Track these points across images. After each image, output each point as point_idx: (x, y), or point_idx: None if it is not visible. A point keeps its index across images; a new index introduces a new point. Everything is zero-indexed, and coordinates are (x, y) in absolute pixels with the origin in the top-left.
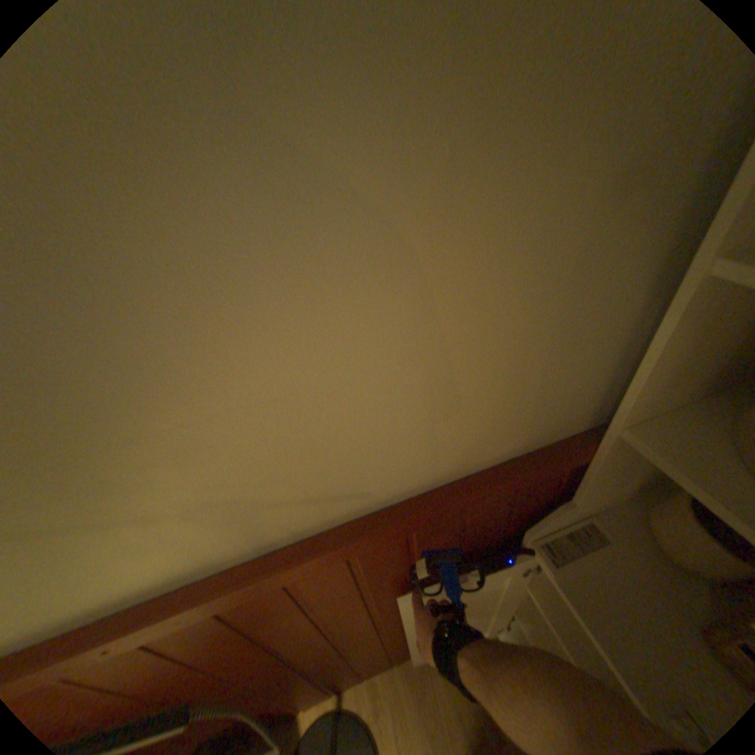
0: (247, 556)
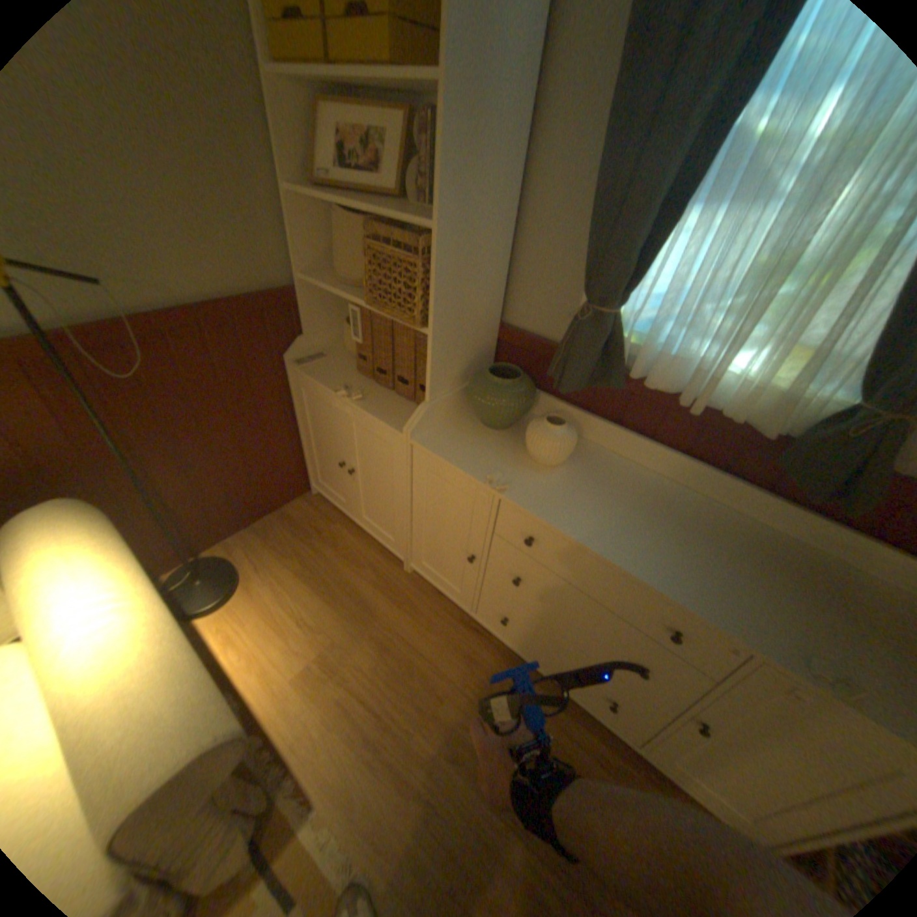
0: (98, 311)
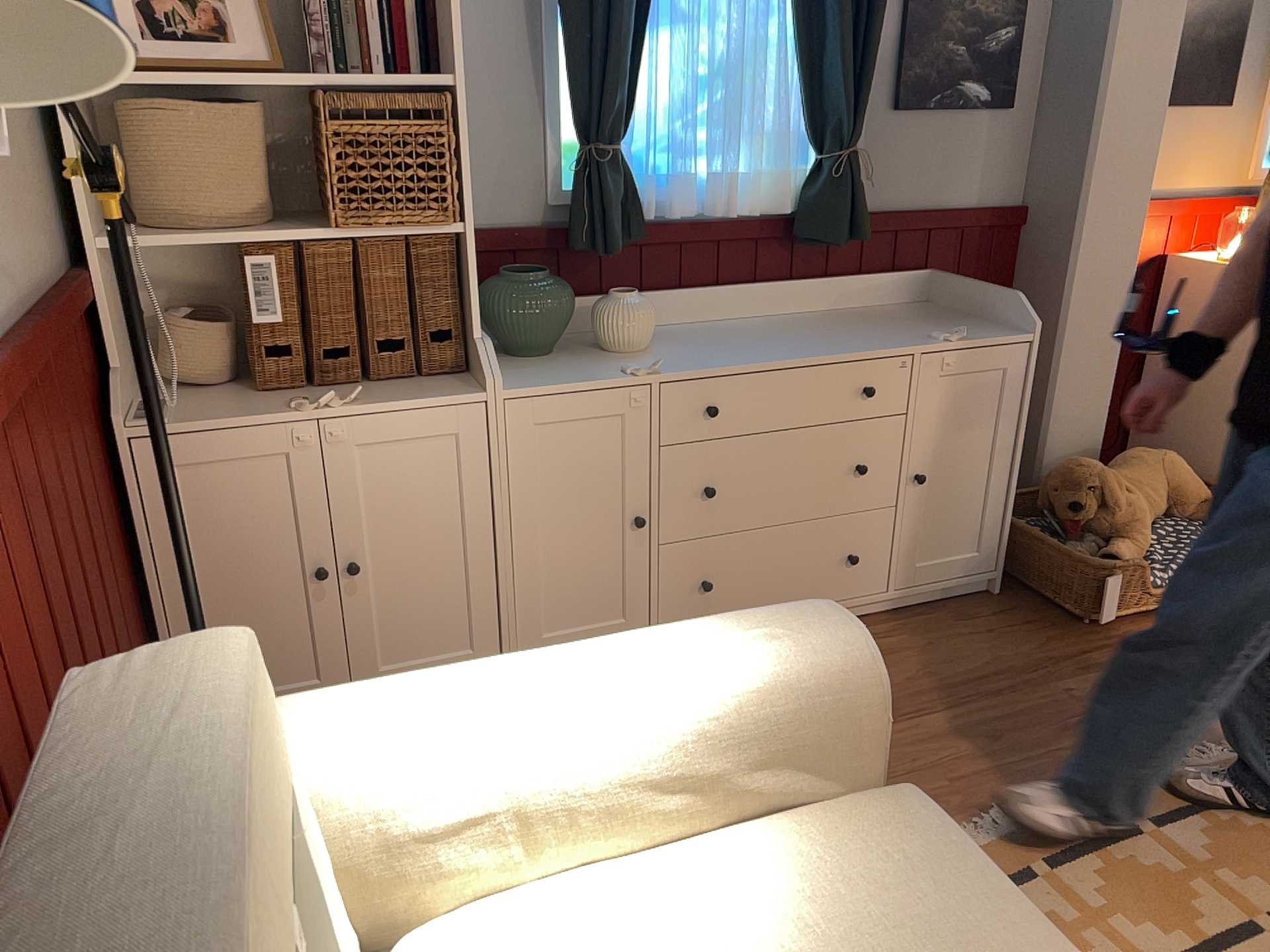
0: None
